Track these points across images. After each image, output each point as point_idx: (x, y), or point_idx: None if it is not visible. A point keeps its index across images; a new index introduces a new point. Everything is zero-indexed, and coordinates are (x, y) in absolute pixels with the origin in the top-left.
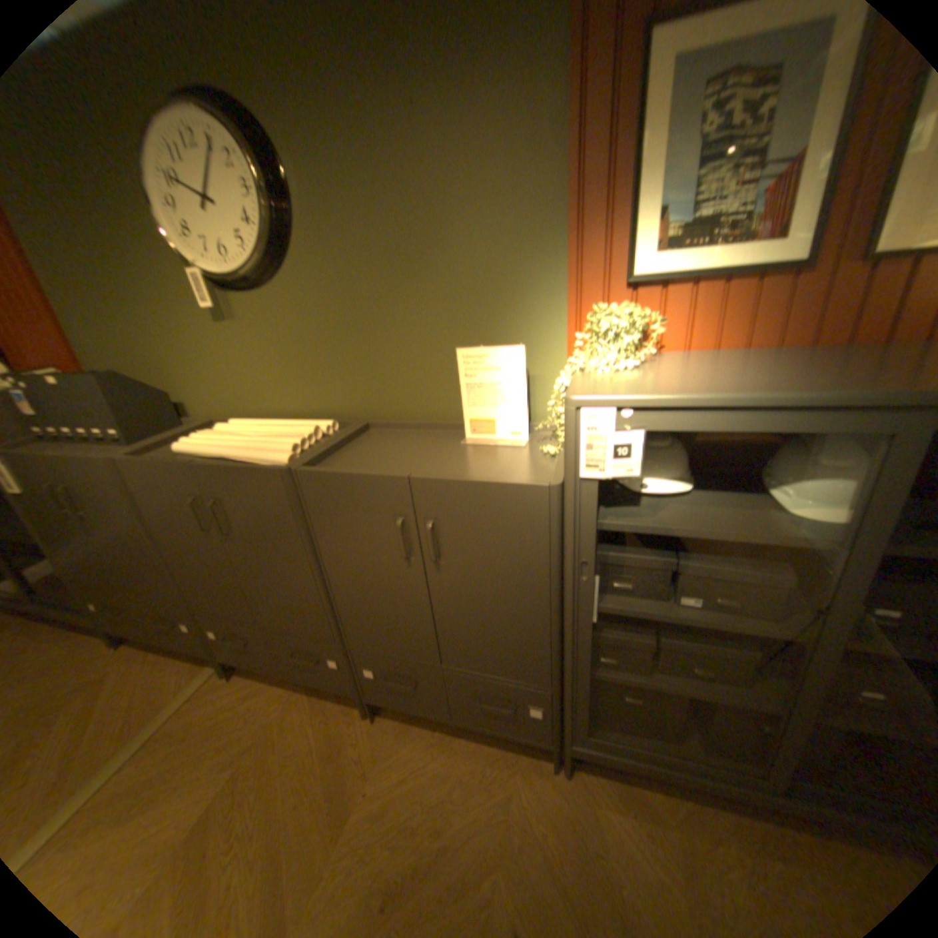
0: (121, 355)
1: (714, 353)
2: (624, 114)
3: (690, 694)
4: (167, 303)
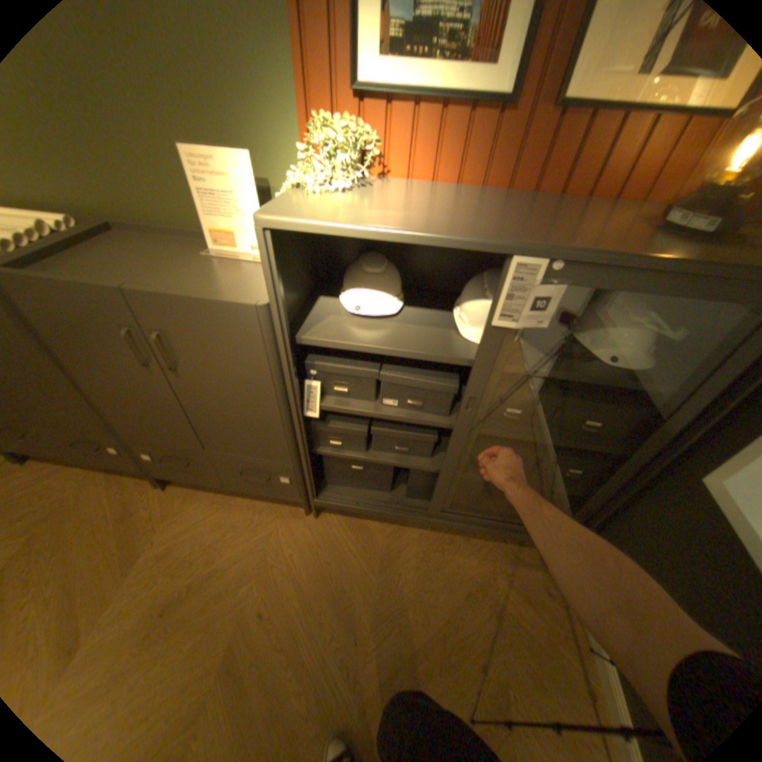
0: None
1: (430, 185)
2: None
3: (390, 463)
4: None
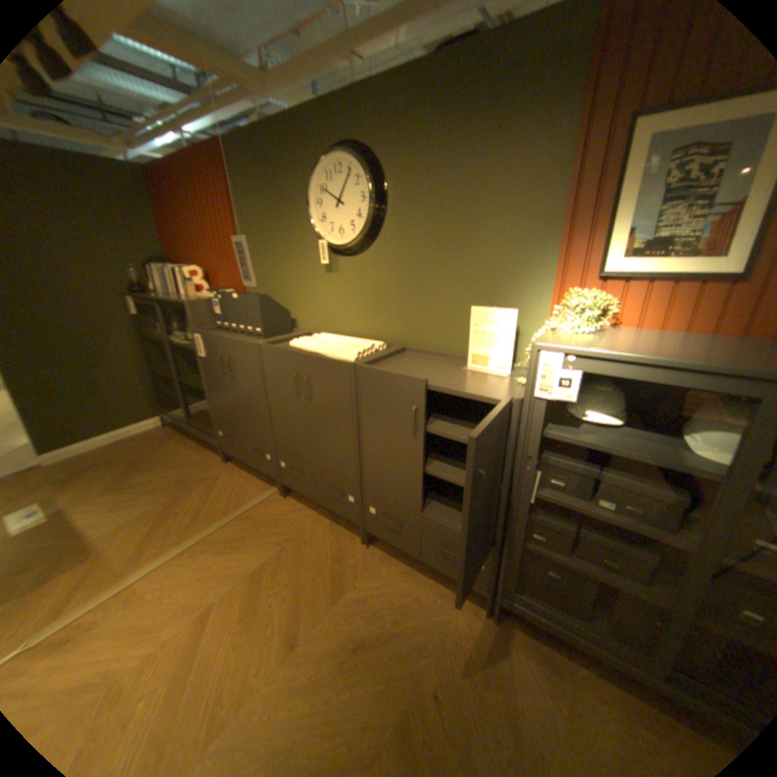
0: (269, 287)
1: (659, 332)
2: (611, 168)
3: (597, 577)
4: (302, 259)
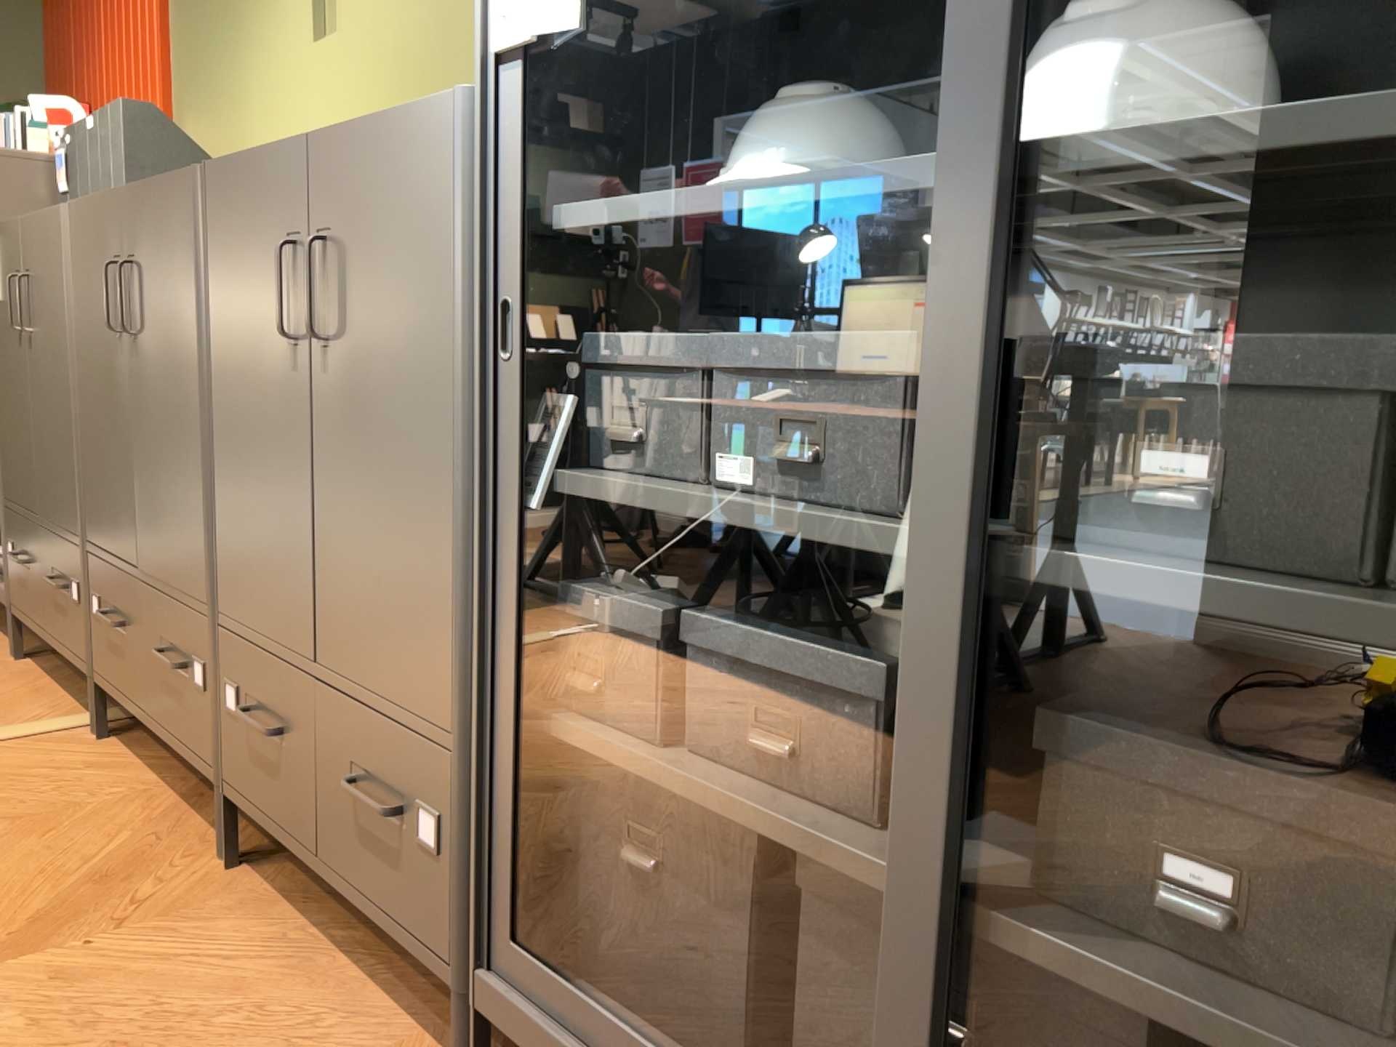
0: (215, 131)
1: None
2: None
3: (723, 802)
4: (275, 25)
